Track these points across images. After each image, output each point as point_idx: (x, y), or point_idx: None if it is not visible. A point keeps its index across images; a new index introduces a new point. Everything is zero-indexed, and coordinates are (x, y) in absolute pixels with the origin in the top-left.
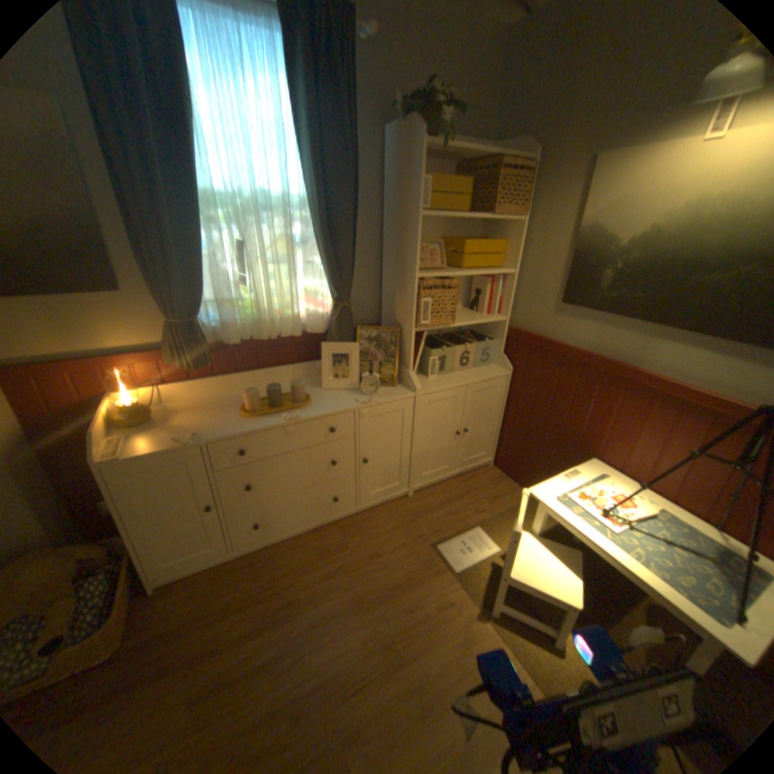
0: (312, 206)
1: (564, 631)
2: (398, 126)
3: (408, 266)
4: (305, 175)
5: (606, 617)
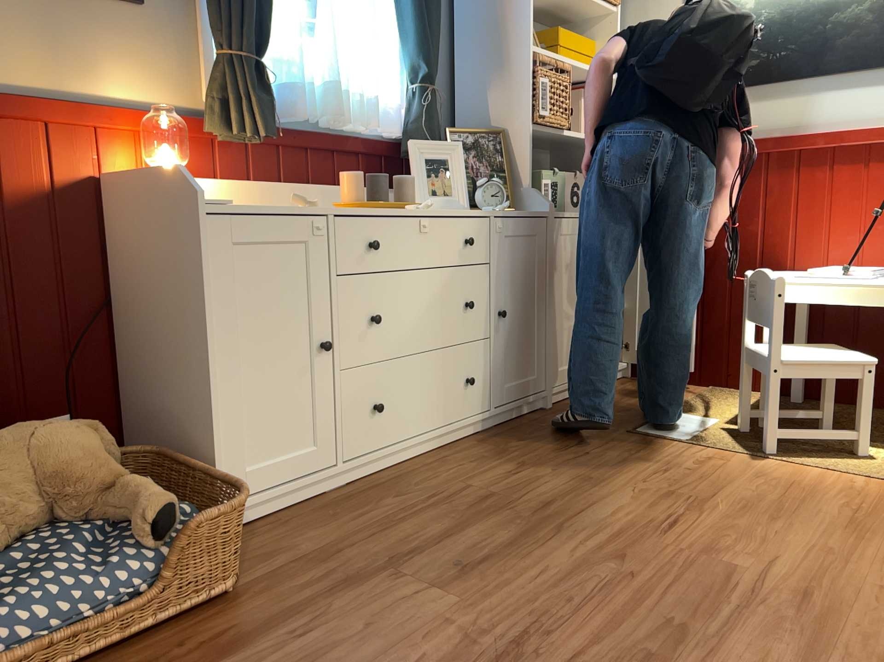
0: None
1: (862, 411)
2: None
3: (514, 38)
4: None
5: (882, 431)
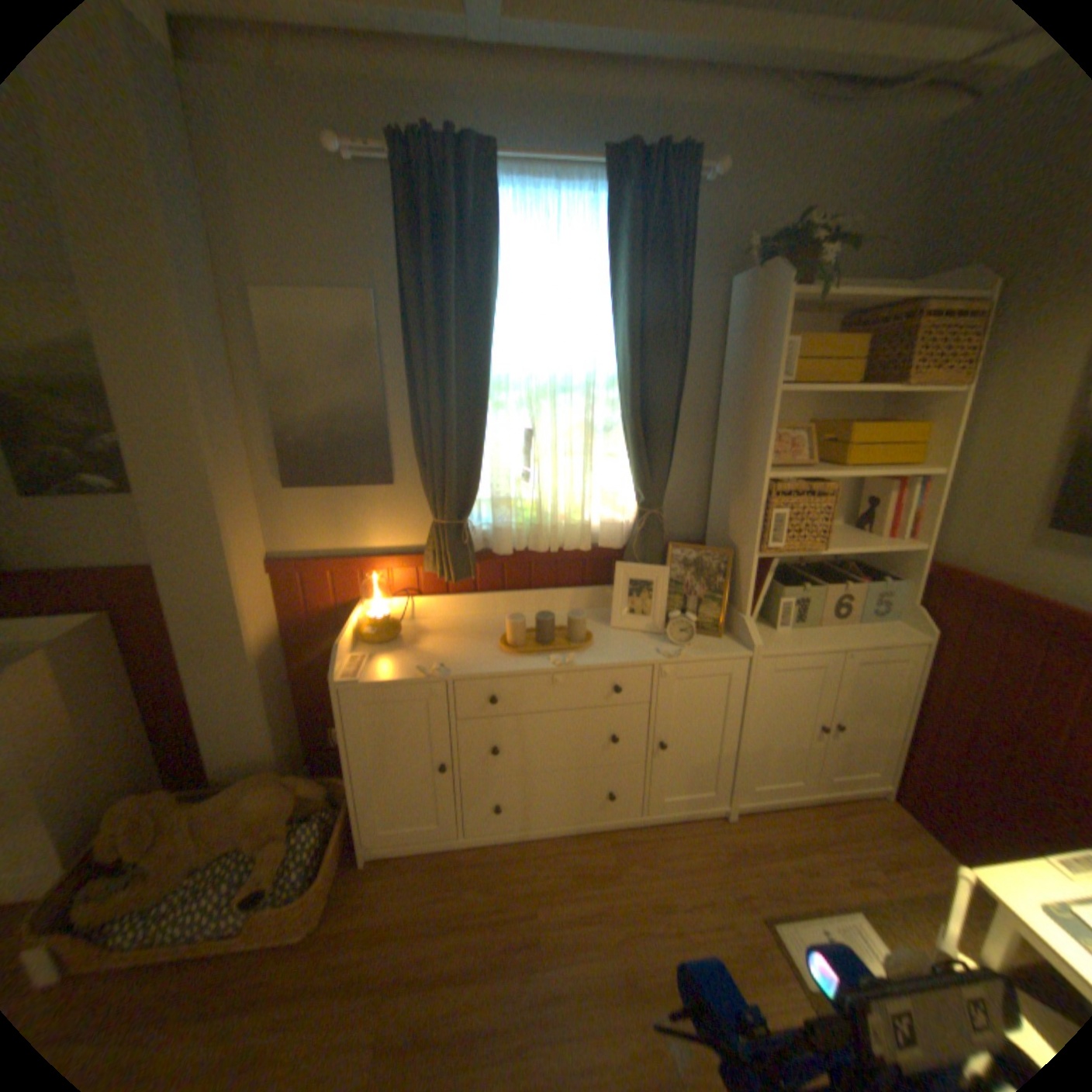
0: (622, 384)
1: None
2: (752, 275)
3: (755, 460)
4: (618, 347)
5: None
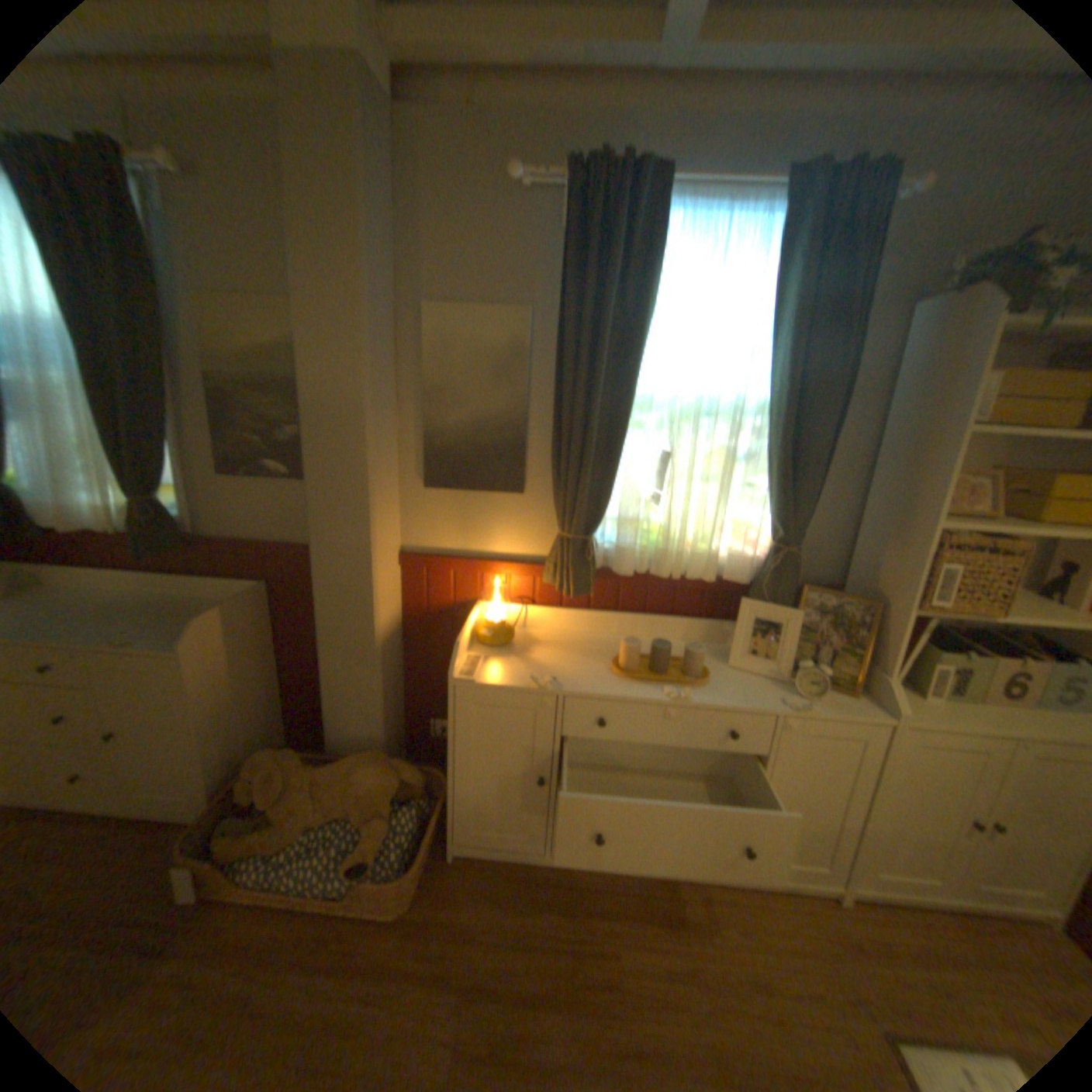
0: (775, 411)
1: None
2: (945, 301)
3: (926, 506)
4: (773, 372)
5: None
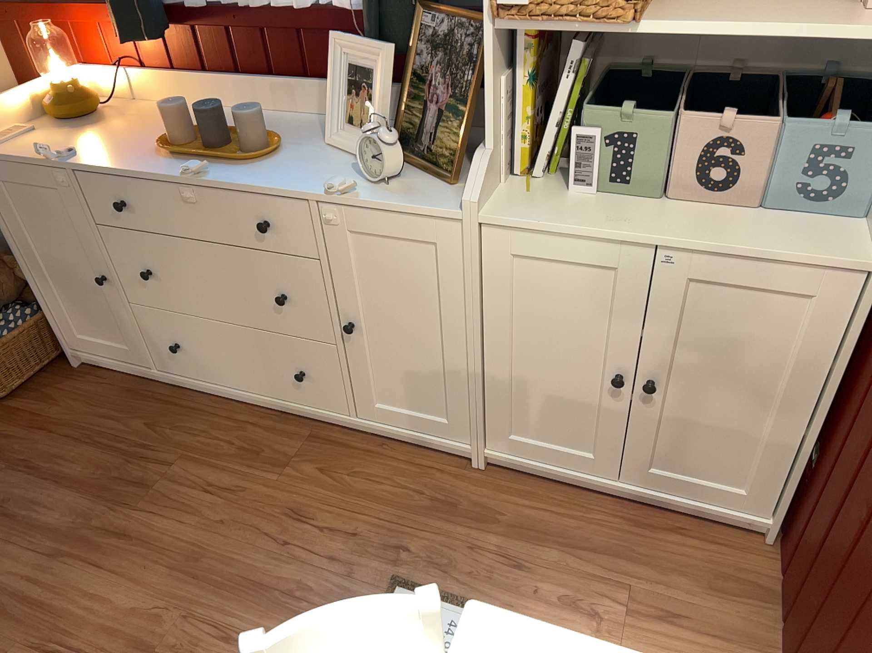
0: None
1: None
2: None
3: None
4: None
5: None
